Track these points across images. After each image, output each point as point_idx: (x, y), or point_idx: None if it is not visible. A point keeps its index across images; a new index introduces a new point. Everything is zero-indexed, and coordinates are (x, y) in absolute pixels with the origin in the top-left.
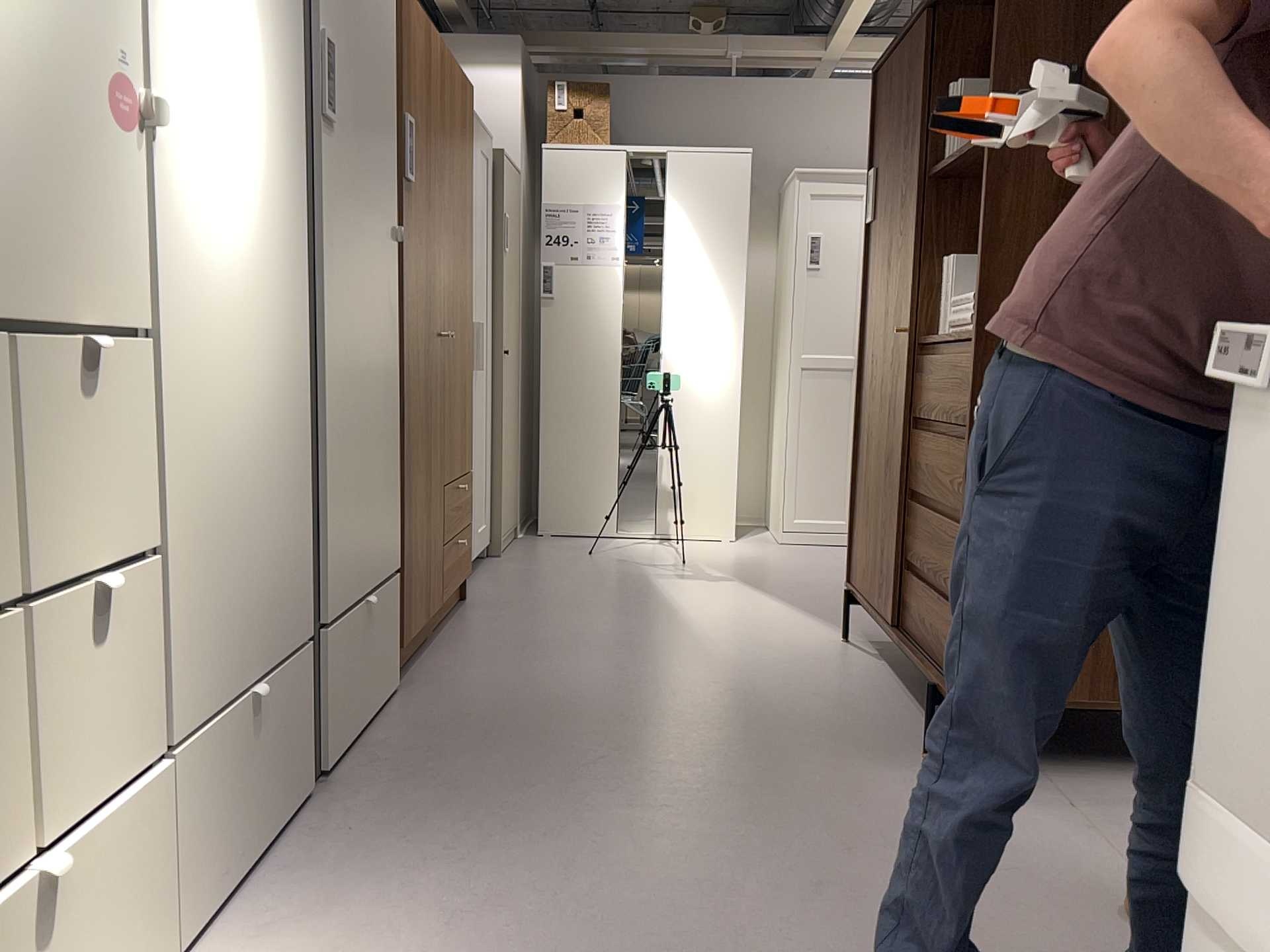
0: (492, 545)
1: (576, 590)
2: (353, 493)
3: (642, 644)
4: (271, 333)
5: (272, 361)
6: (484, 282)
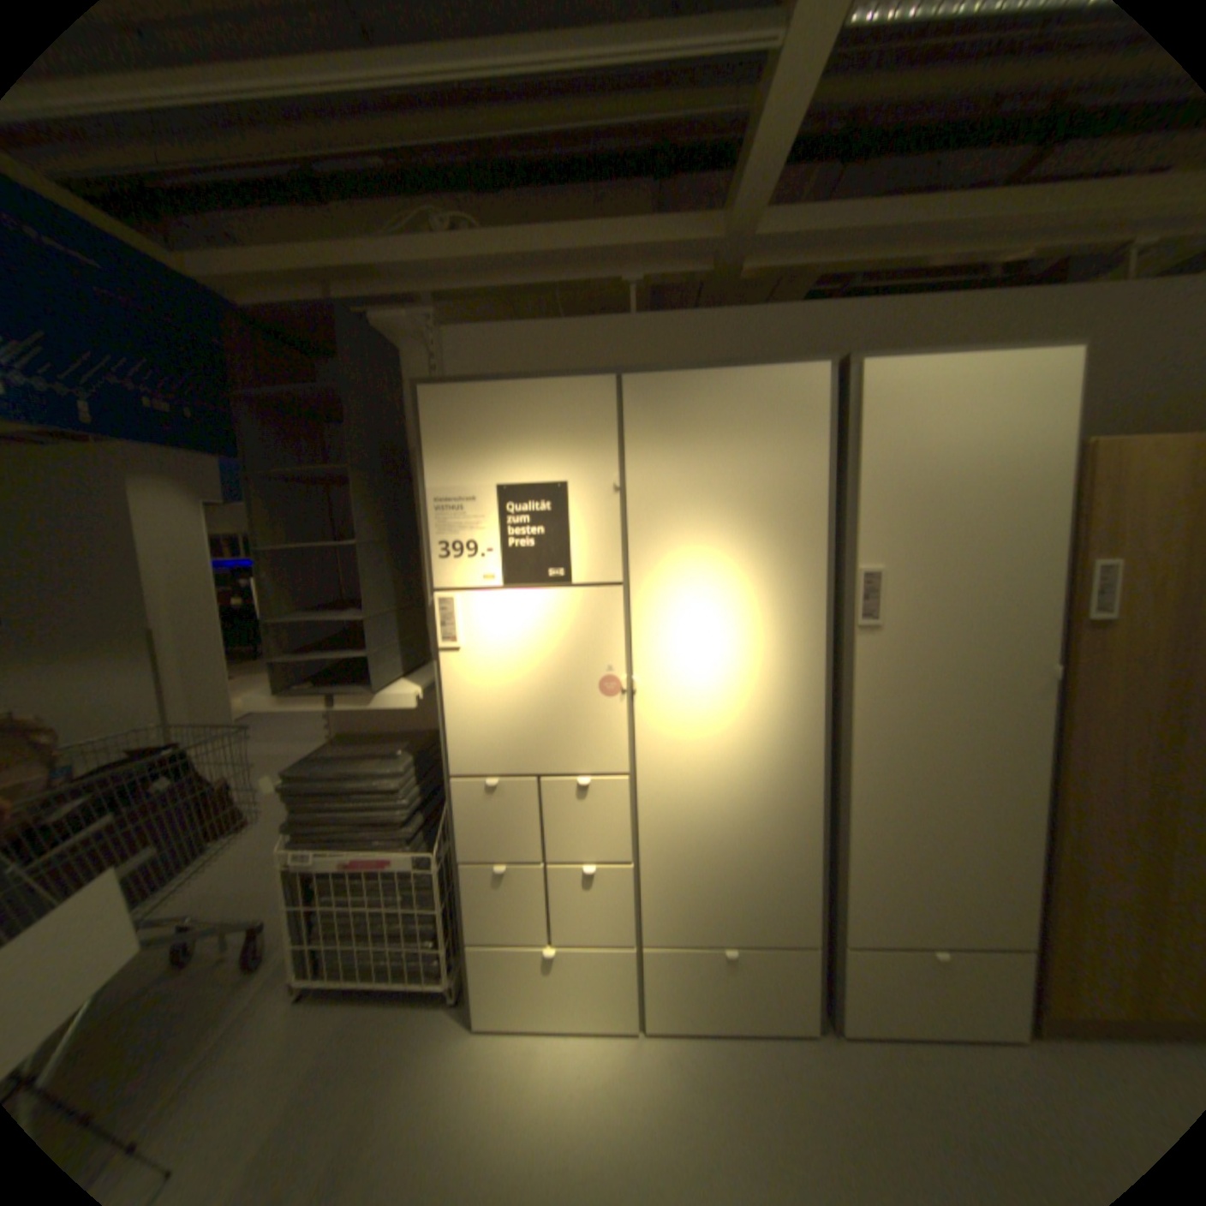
0: None
1: None
2: (915, 875)
3: None
4: (770, 770)
5: (770, 785)
6: None
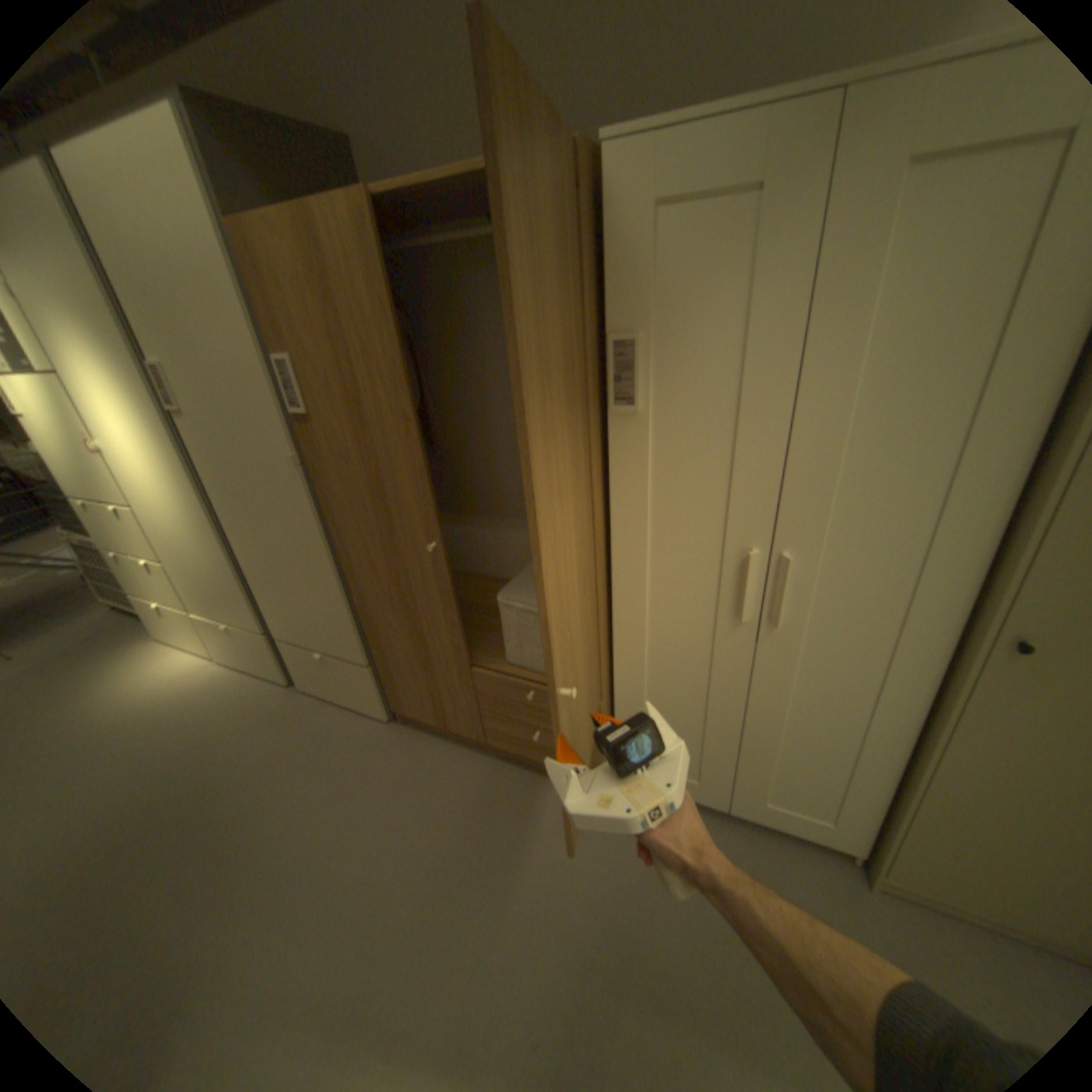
0: (875, 869)
1: (640, 954)
2: (283, 600)
3: (374, 946)
4: (184, 515)
5: (189, 525)
6: (916, 484)
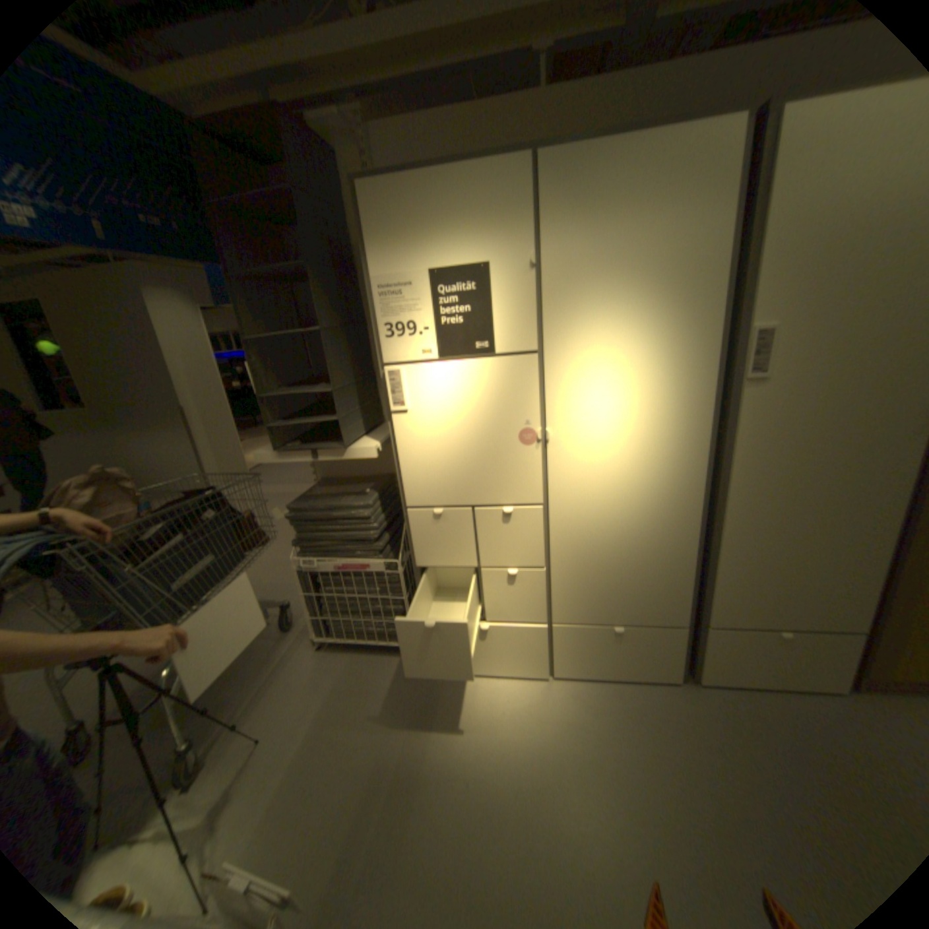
0: None
1: None
2: (772, 578)
3: None
4: (657, 499)
5: (656, 511)
6: None
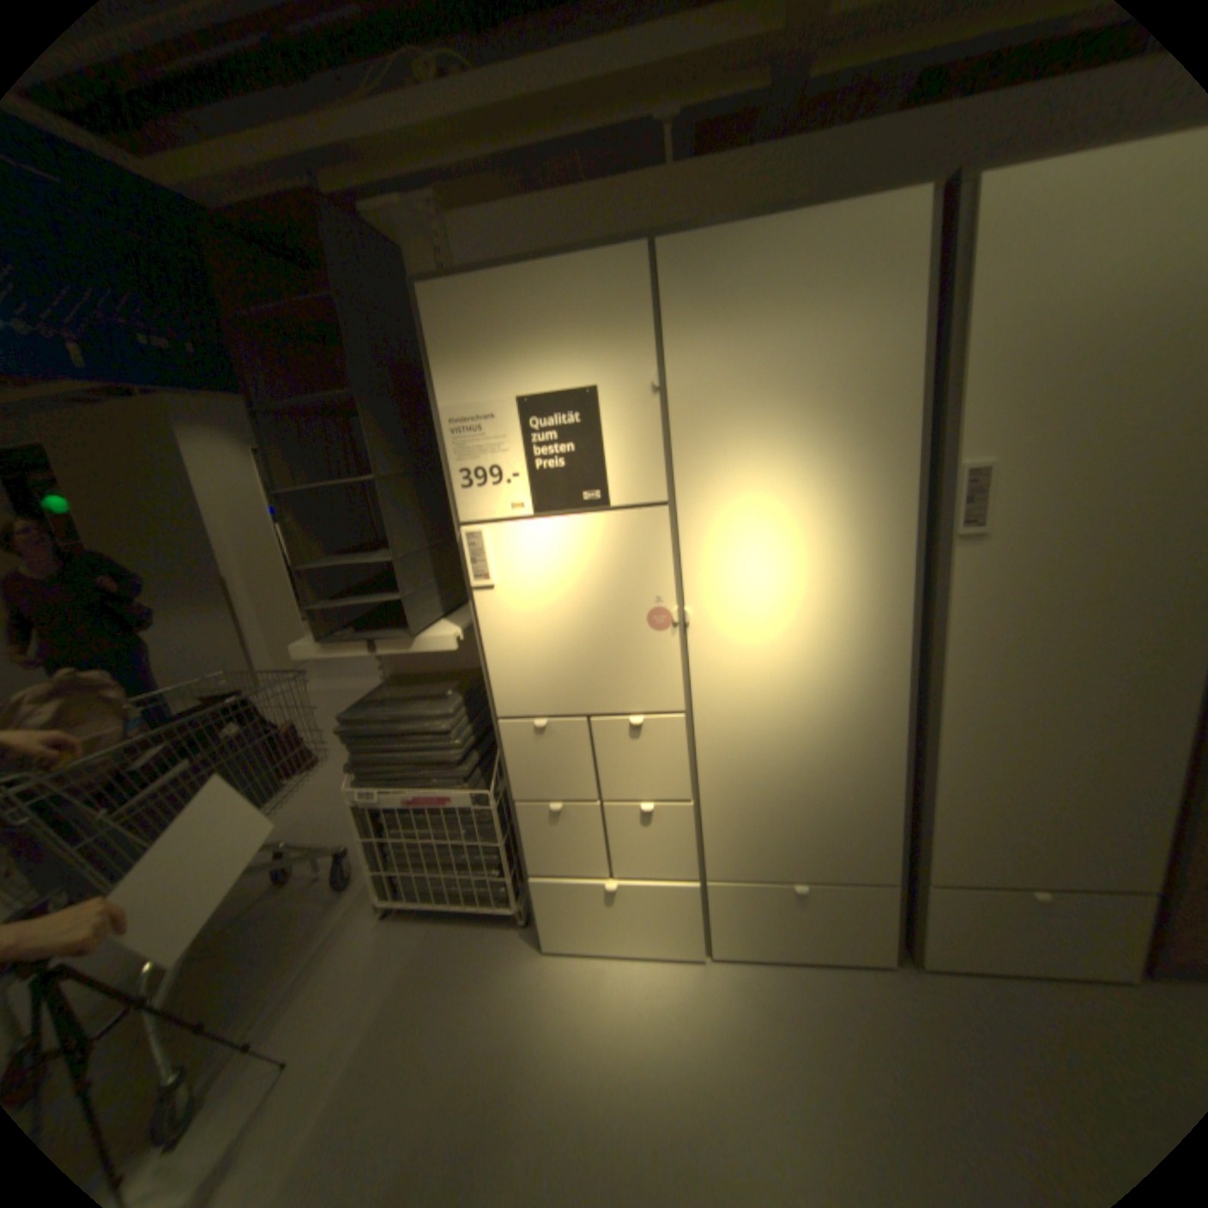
0: None
1: None
2: (1015, 813)
3: None
4: (845, 704)
5: (844, 720)
6: None
